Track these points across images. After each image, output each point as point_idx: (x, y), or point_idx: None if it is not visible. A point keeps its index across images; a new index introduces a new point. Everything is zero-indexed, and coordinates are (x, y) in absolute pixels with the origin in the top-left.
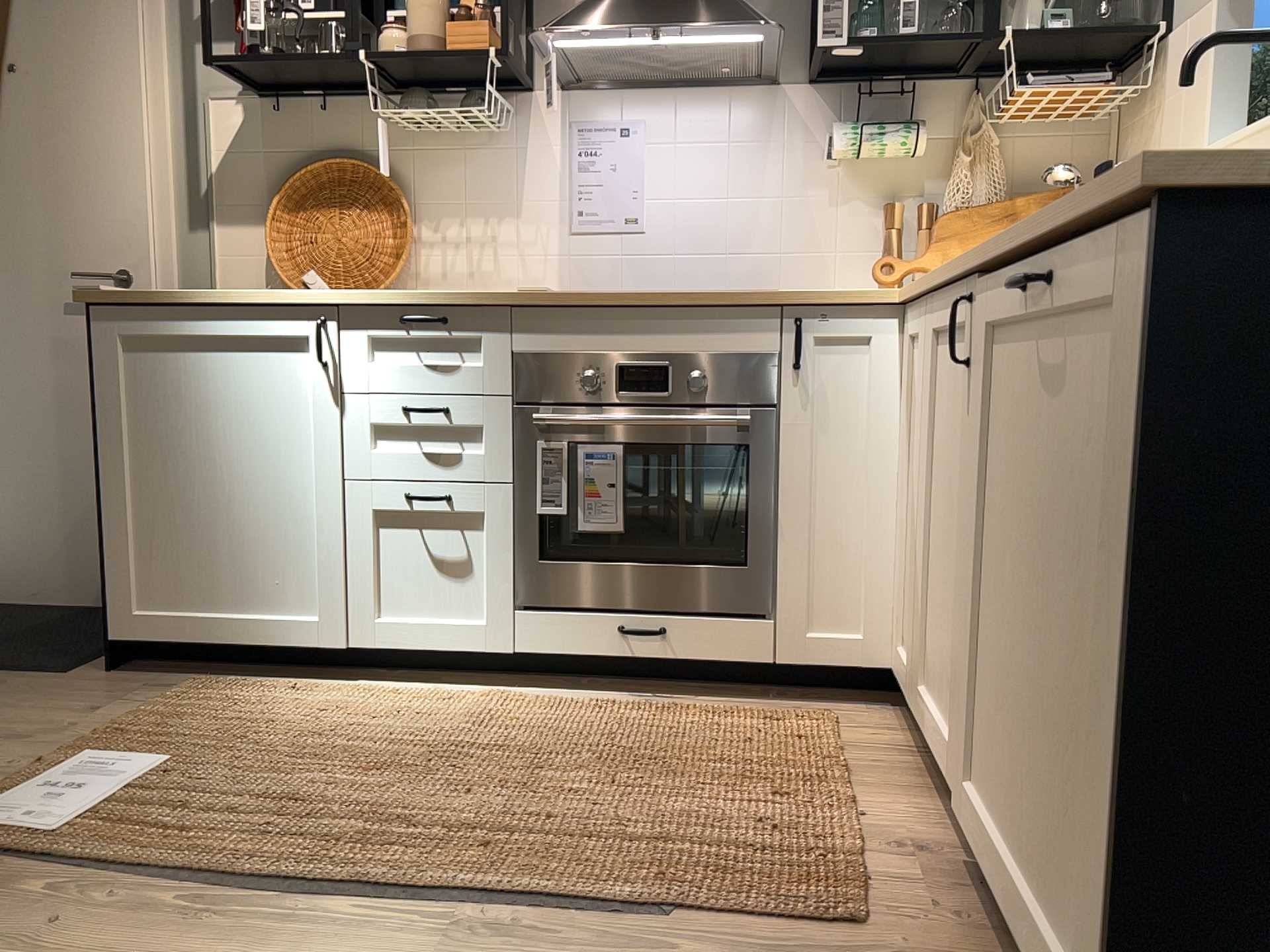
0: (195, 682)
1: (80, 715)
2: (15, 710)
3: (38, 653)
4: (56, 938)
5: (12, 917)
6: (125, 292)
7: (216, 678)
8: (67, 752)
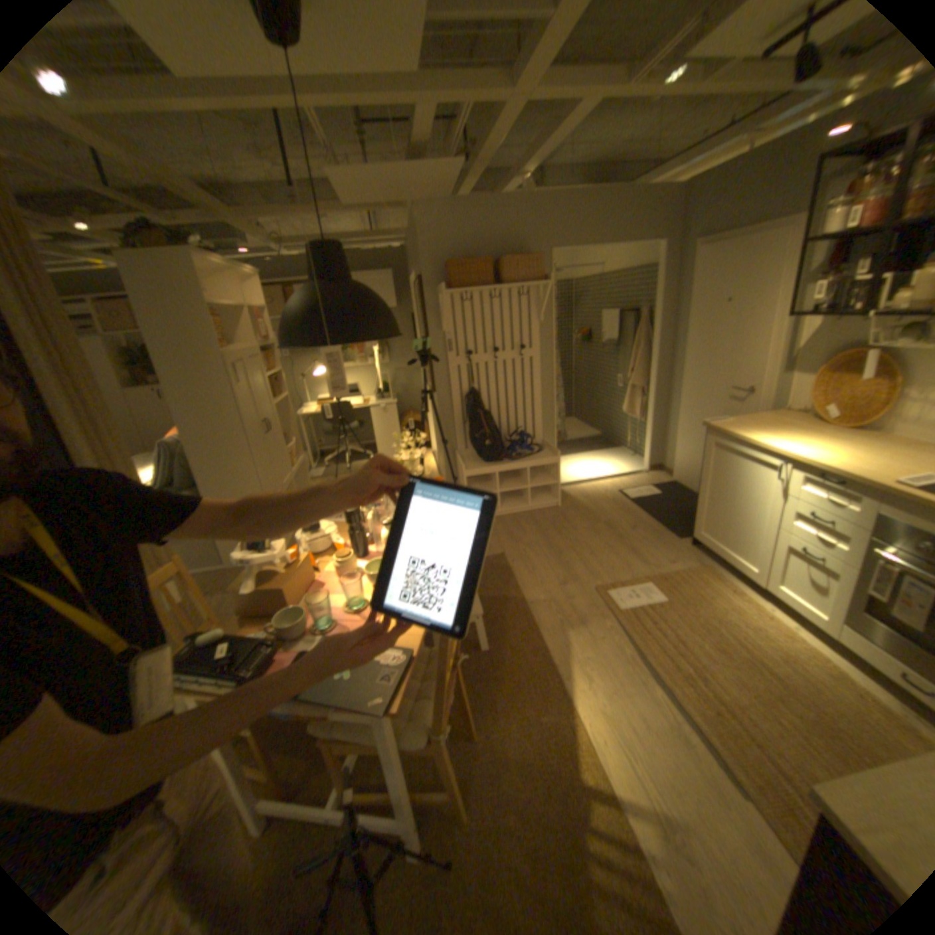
0: (712, 566)
1: (669, 561)
2: (656, 549)
3: (681, 524)
4: (603, 640)
5: (601, 626)
6: (720, 424)
7: (721, 568)
8: (652, 577)
